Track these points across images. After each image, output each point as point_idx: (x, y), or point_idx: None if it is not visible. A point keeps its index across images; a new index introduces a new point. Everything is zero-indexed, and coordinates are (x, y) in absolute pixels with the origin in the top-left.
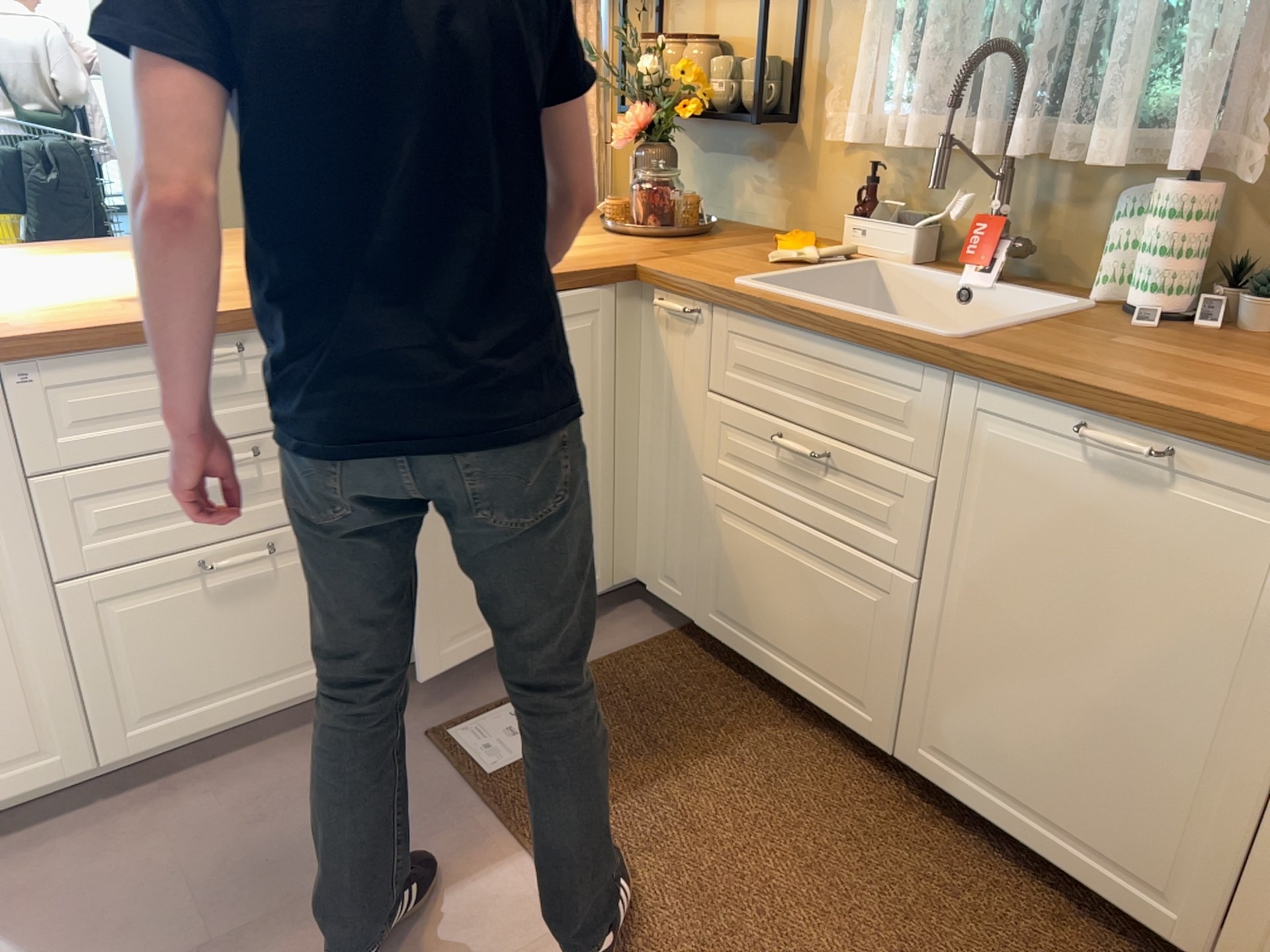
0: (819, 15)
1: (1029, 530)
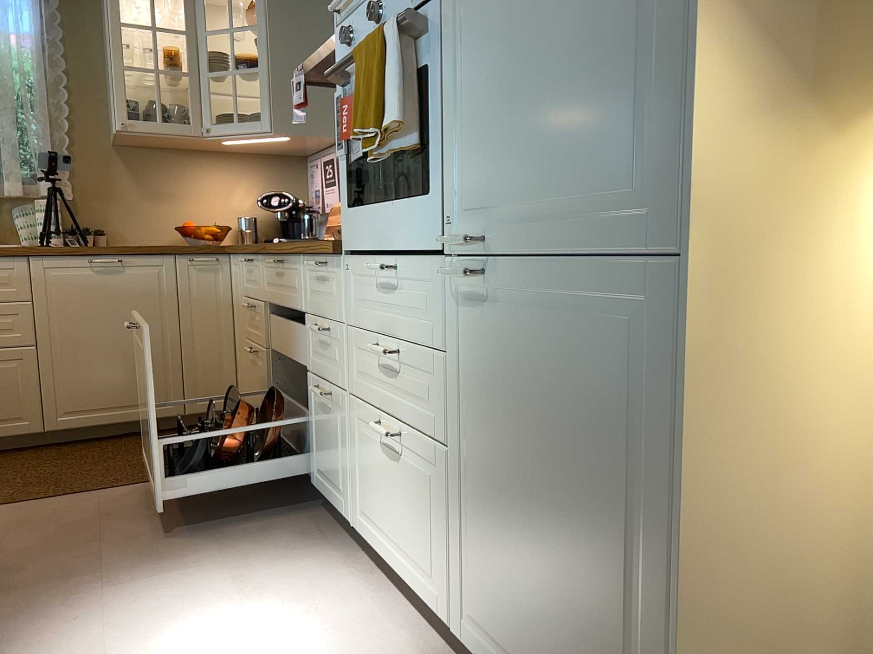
0: None
1: (79, 304)
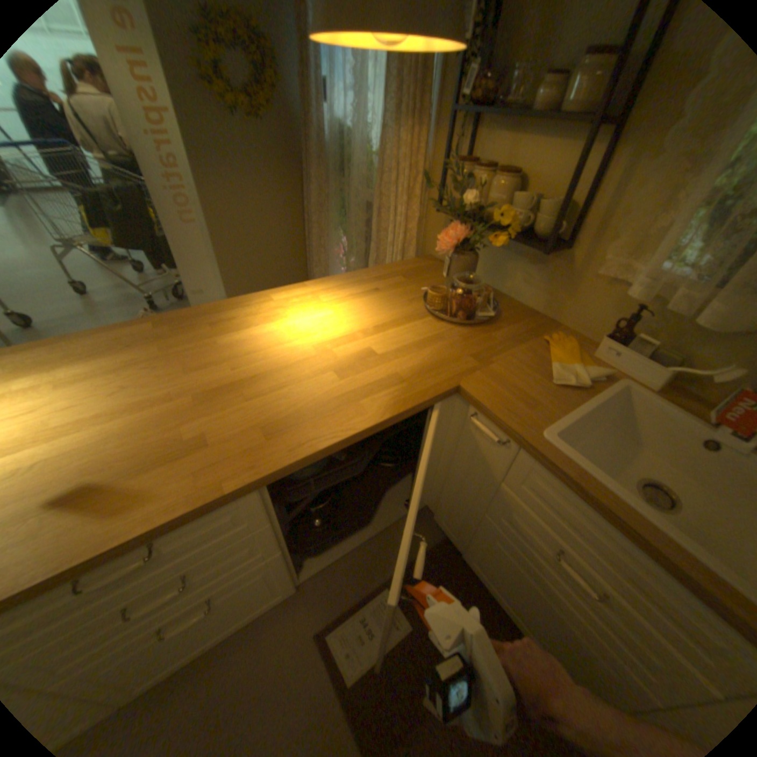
0: (624, 166)
1: None
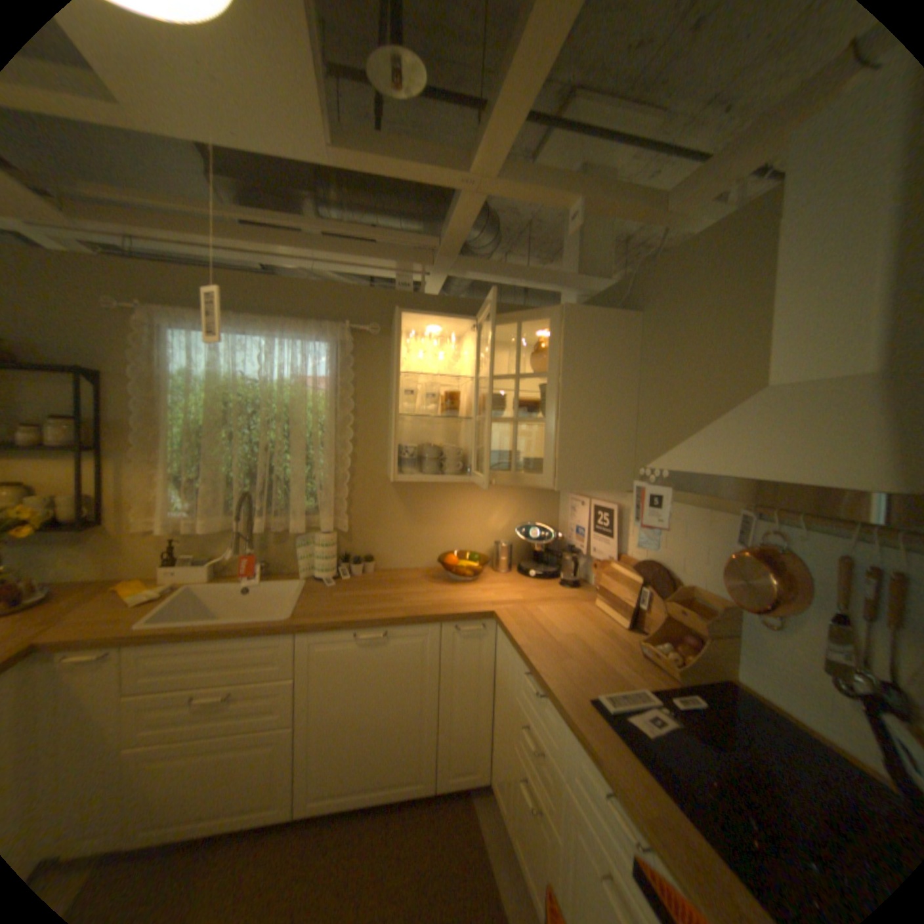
0: (113, 471)
1: (341, 680)
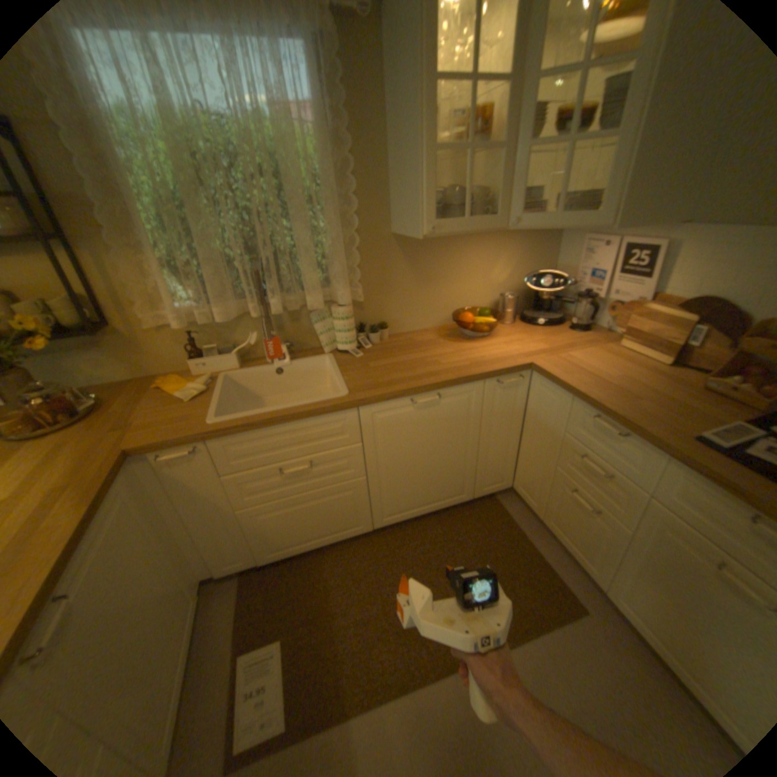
0: (92, 261)
1: (402, 437)
